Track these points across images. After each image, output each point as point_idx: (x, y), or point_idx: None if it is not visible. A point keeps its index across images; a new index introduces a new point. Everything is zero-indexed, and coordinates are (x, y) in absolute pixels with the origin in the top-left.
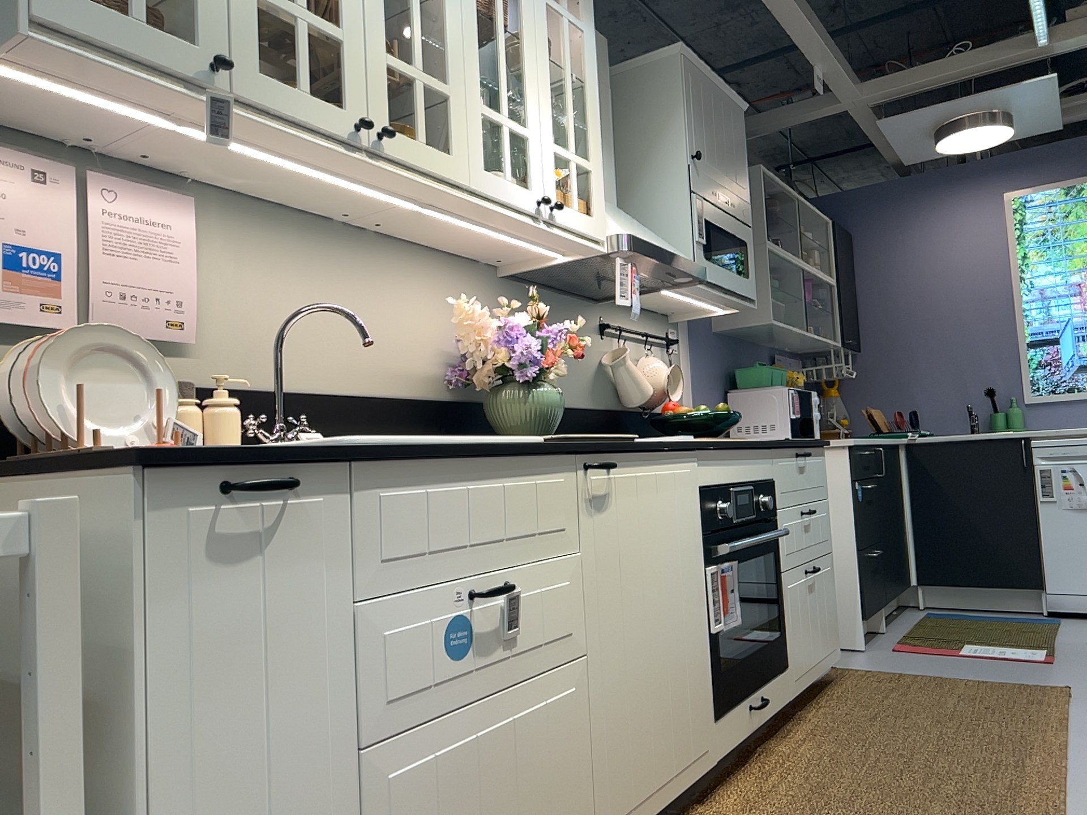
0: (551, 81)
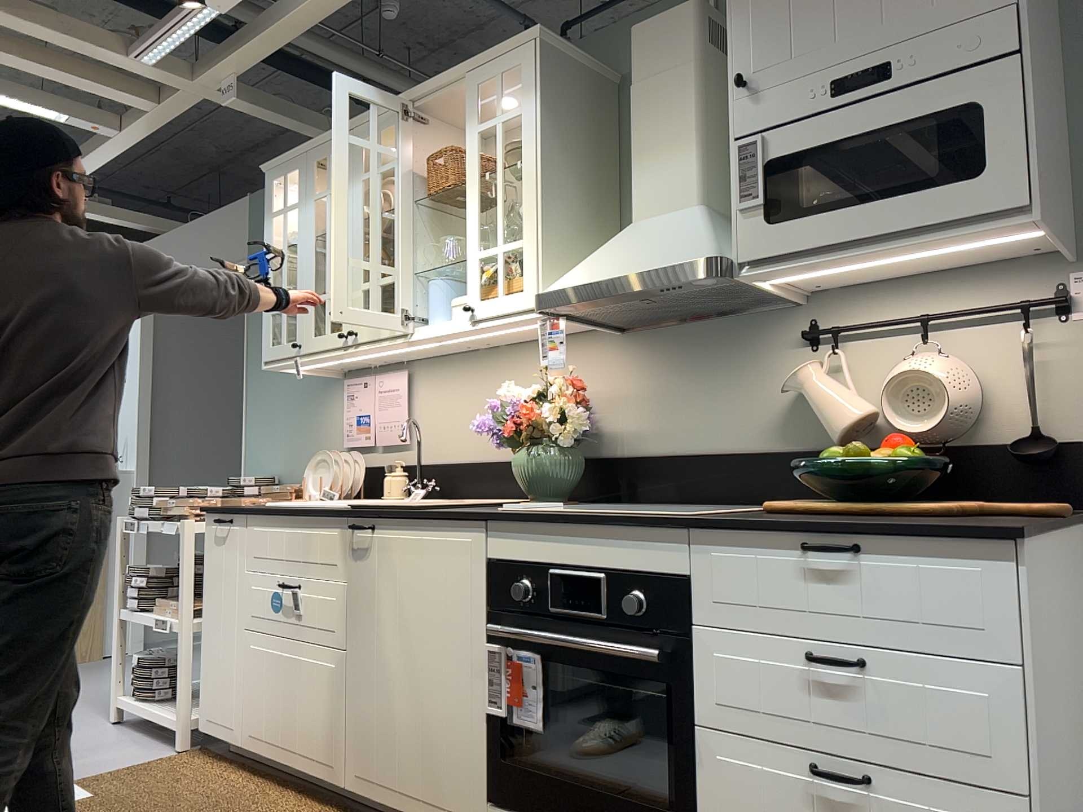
0: (477, 199)
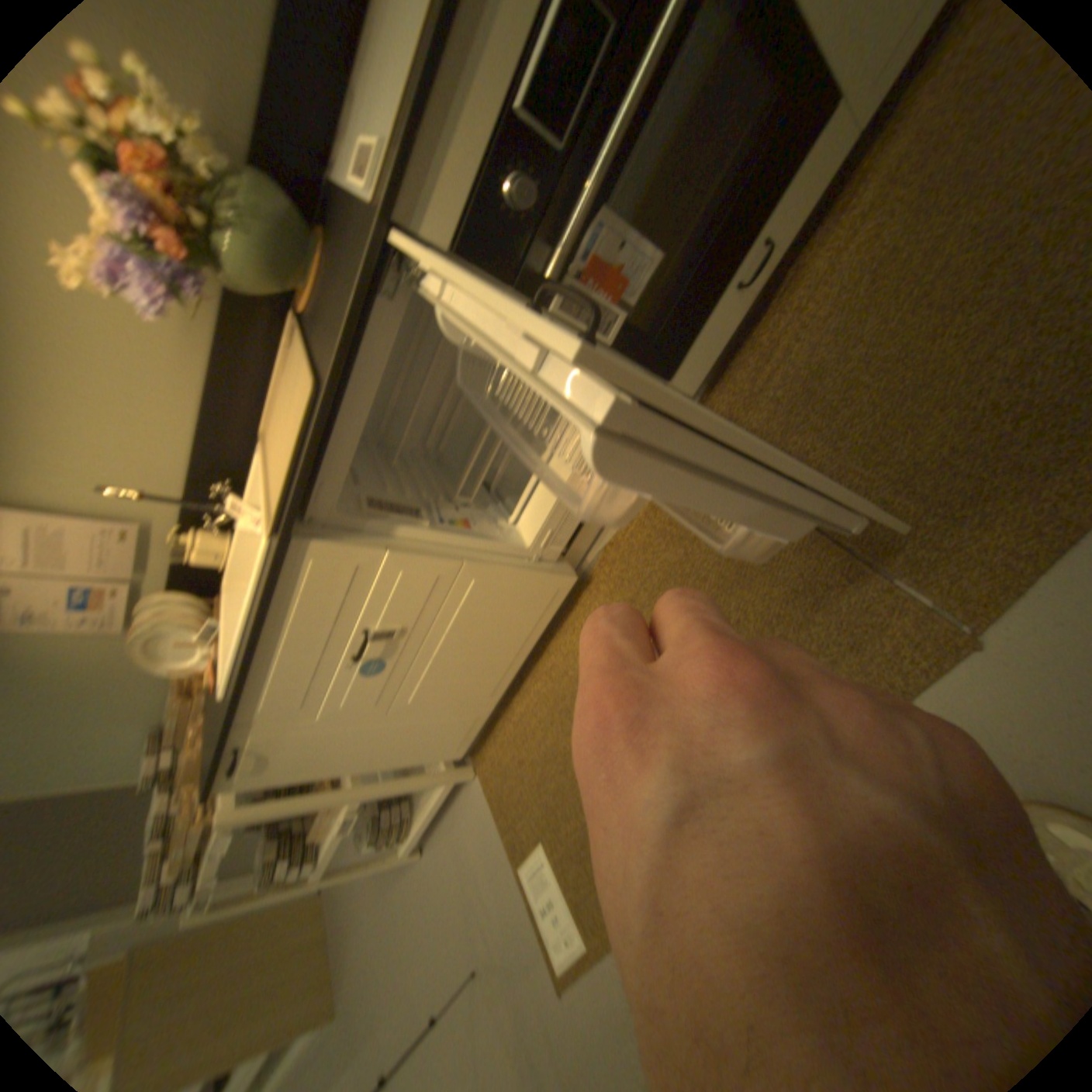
0: None
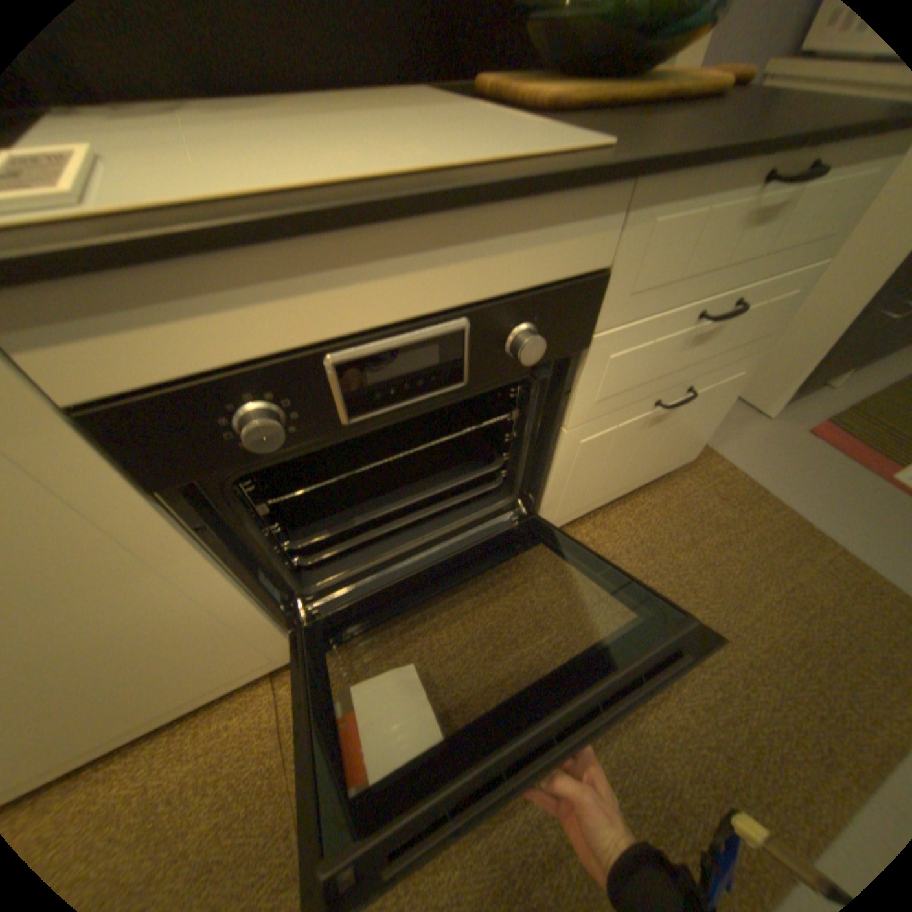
0: None
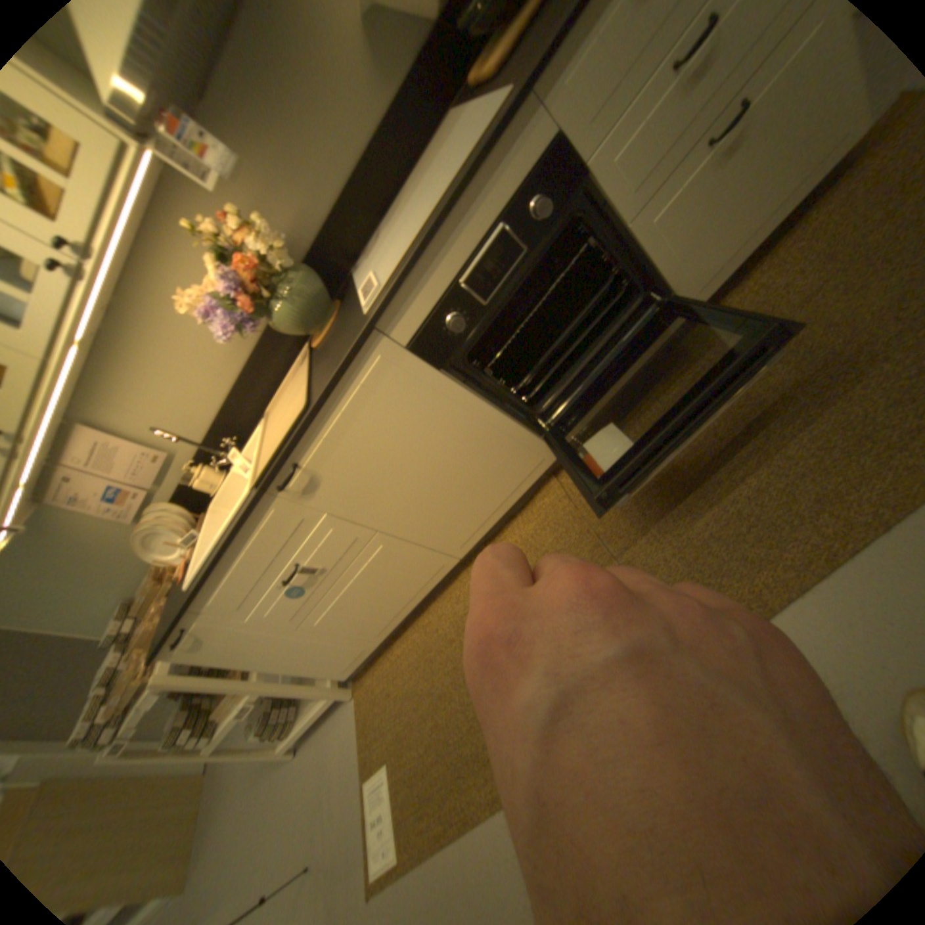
0: None
